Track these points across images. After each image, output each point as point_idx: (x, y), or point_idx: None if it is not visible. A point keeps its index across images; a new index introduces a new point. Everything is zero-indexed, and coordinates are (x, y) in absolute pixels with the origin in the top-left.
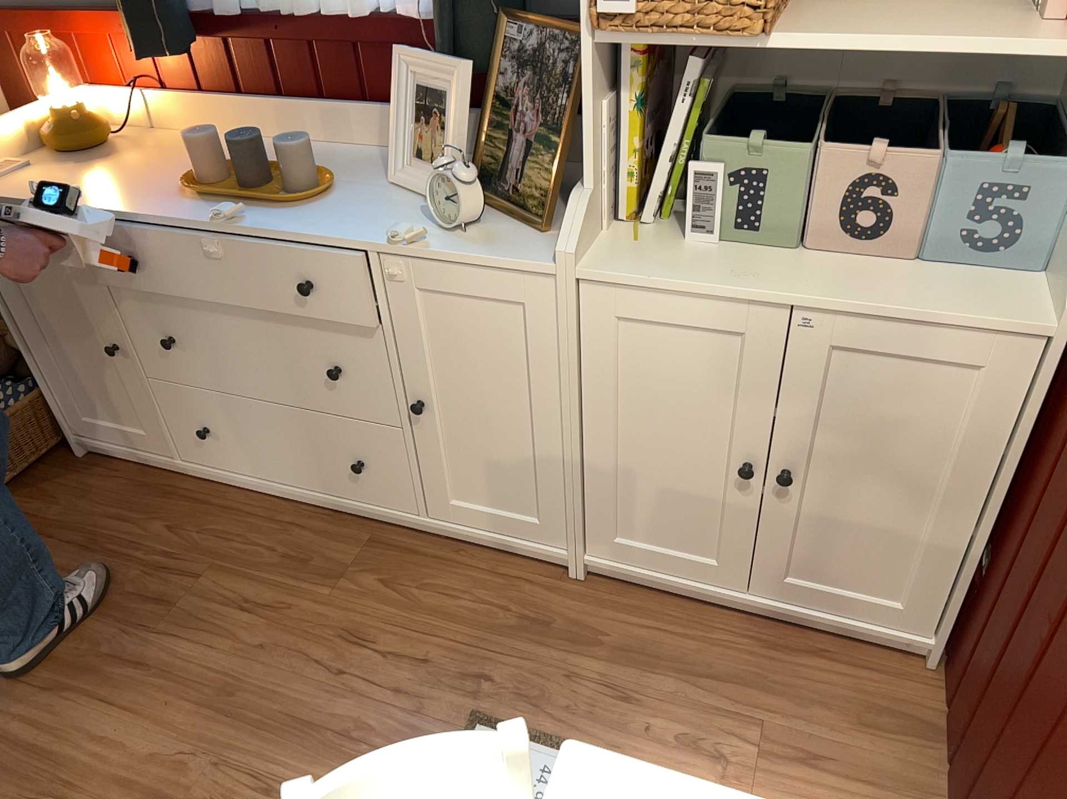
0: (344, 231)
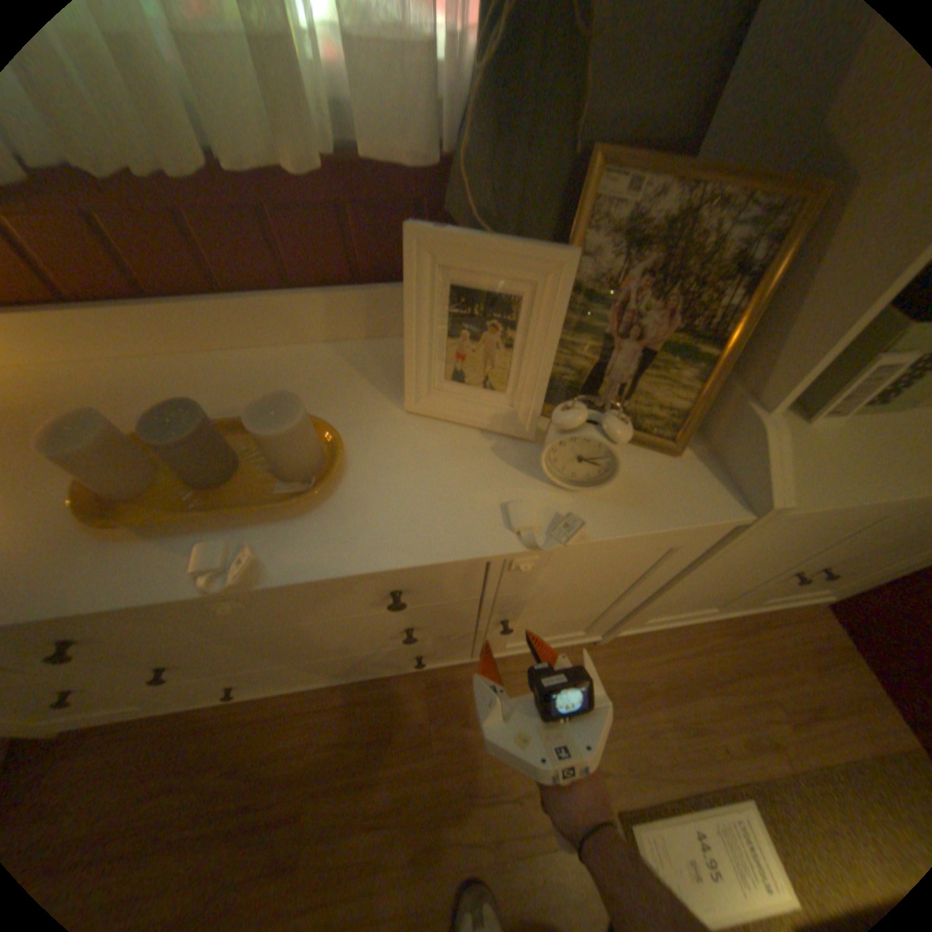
0: (427, 534)
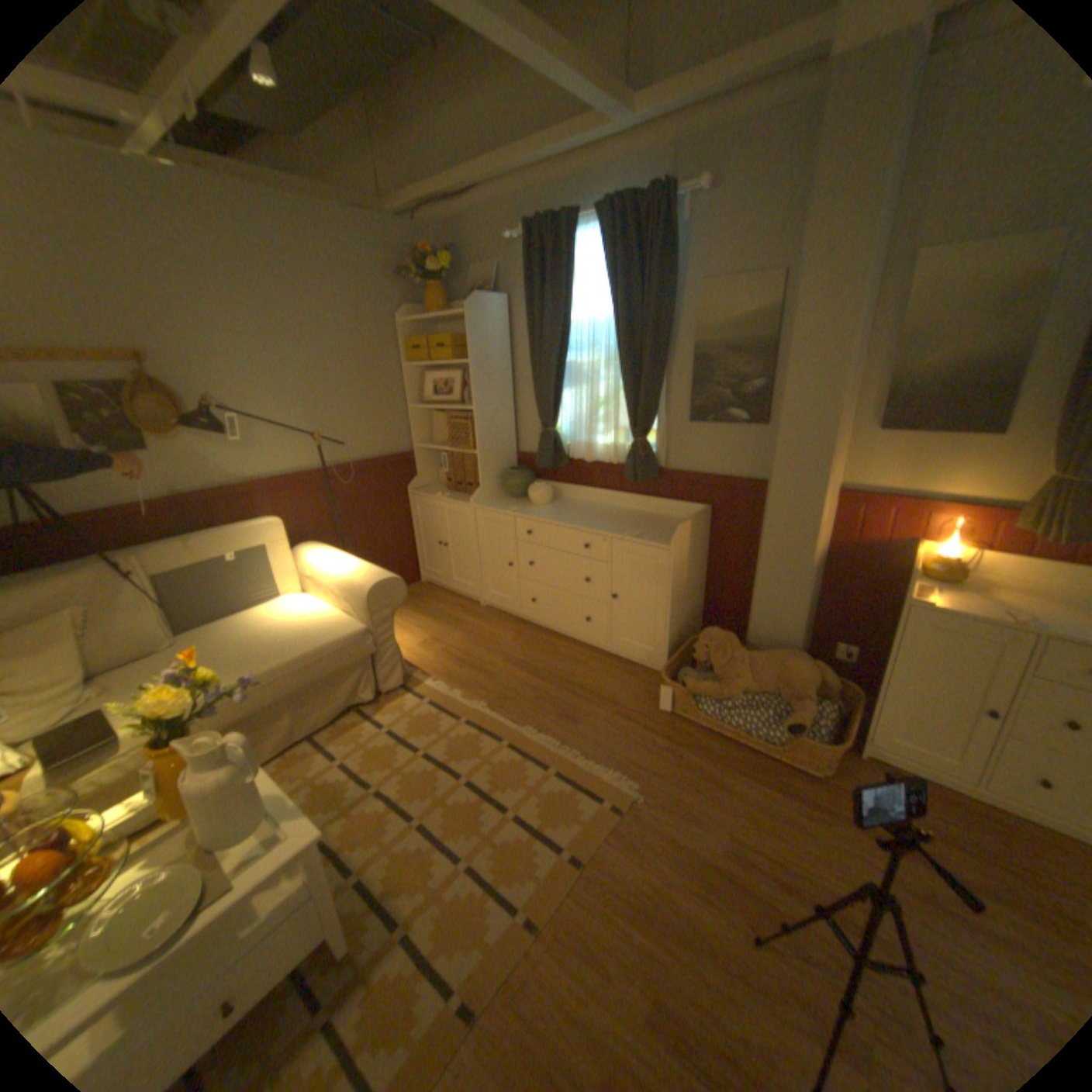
0: None
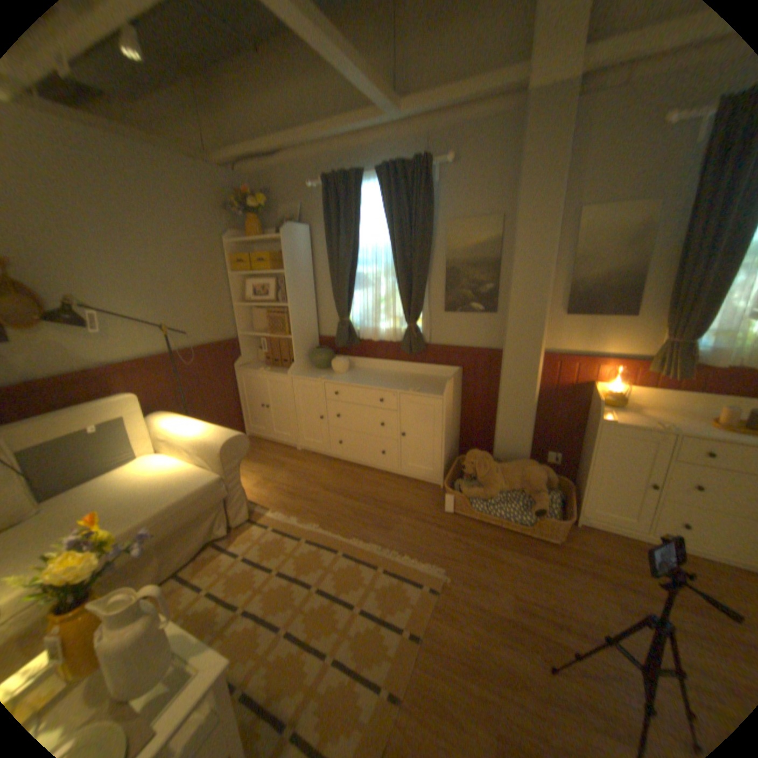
0: None
